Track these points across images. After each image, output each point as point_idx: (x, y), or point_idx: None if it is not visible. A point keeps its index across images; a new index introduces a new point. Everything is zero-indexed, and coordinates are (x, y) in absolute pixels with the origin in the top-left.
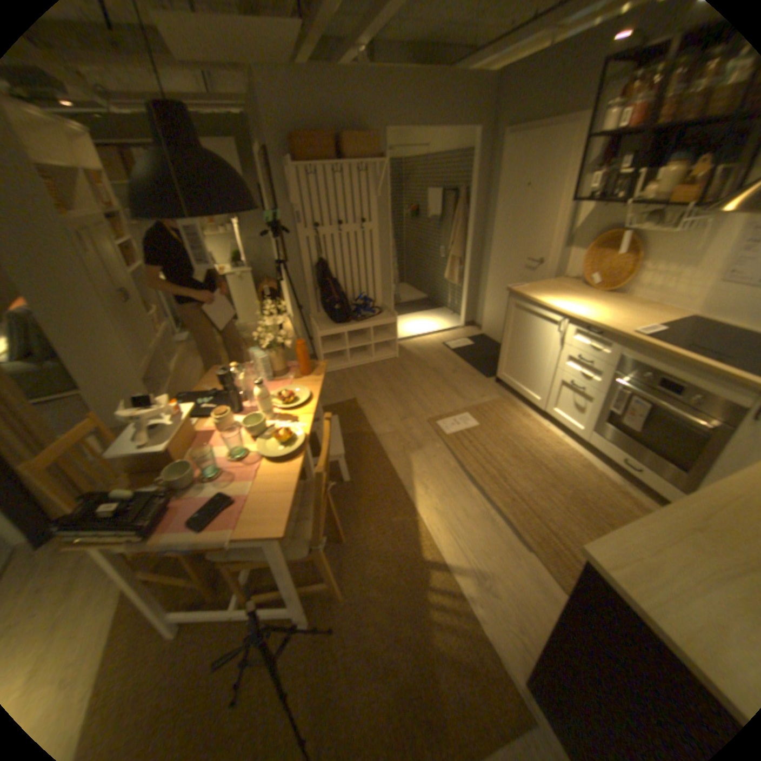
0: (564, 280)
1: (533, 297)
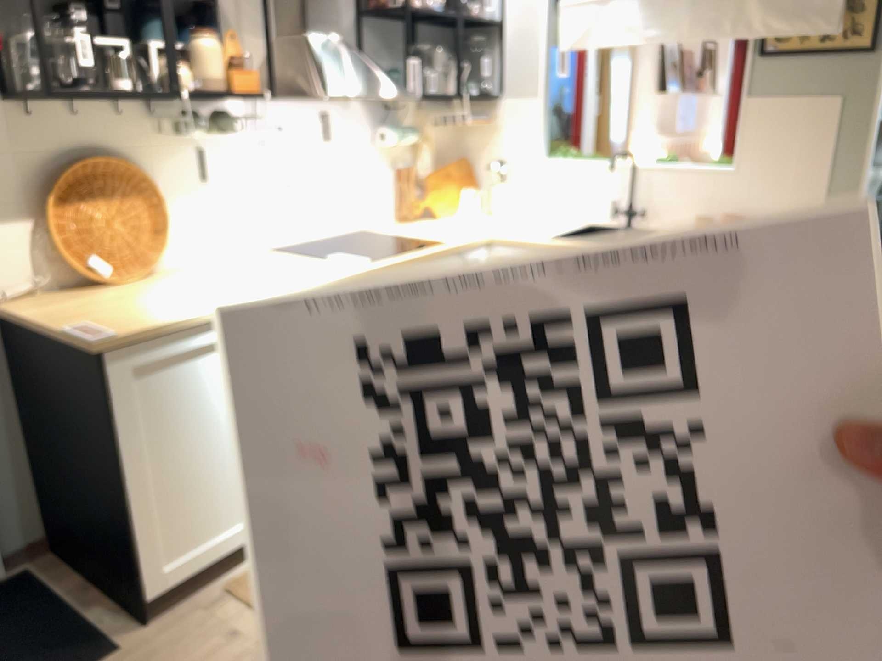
0: (26, 303)
1: (190, 315)
